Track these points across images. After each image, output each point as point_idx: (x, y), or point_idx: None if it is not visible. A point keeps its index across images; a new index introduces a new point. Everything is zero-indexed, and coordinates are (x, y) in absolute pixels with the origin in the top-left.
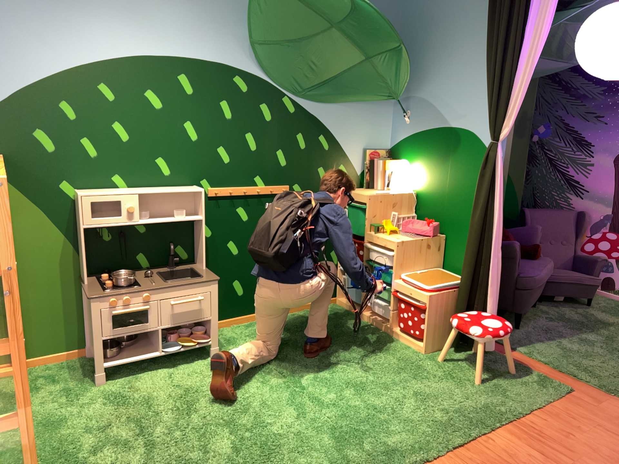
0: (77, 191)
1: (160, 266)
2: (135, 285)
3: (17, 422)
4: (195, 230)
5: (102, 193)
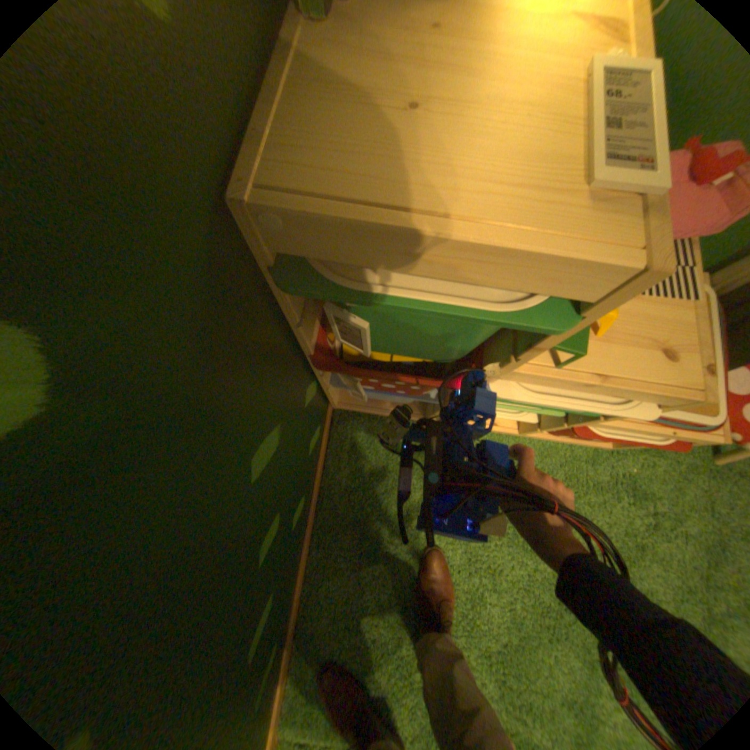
0: None
1: None
2: None
3: None
4: None
5: None
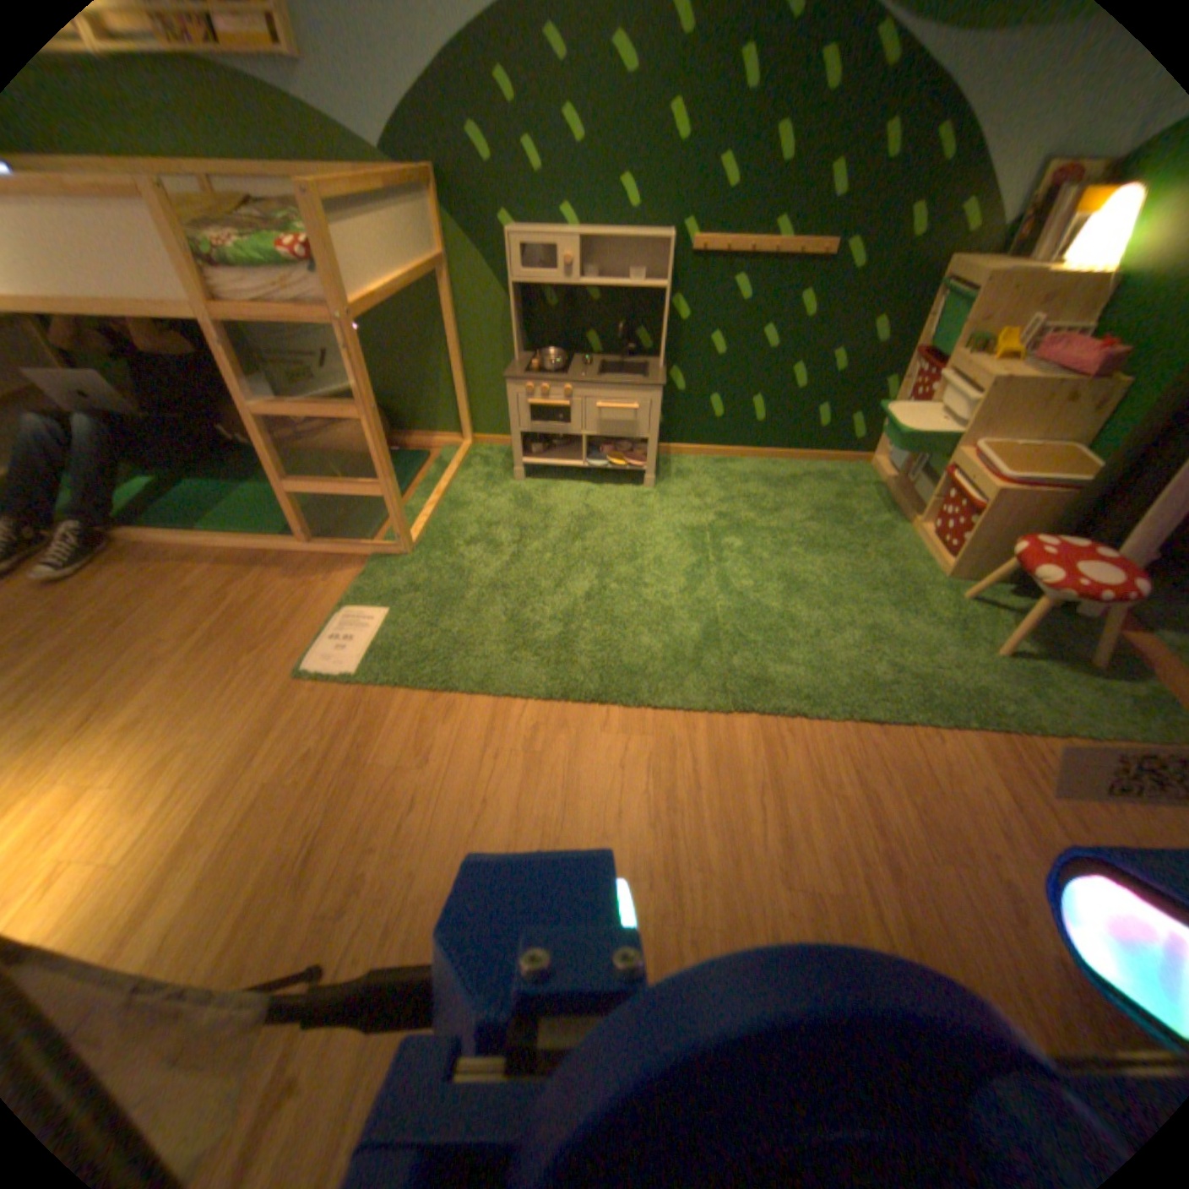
0: (508, 223)
1: (608, 353)
2: (554, 372)
3: (371, 493)
4: (660, 304)
5: (529, 228)
